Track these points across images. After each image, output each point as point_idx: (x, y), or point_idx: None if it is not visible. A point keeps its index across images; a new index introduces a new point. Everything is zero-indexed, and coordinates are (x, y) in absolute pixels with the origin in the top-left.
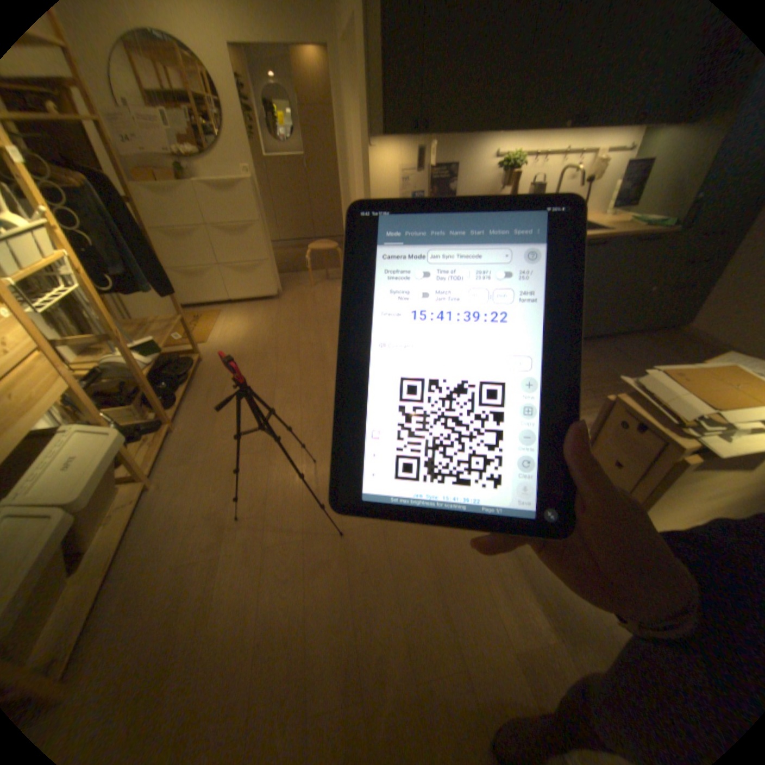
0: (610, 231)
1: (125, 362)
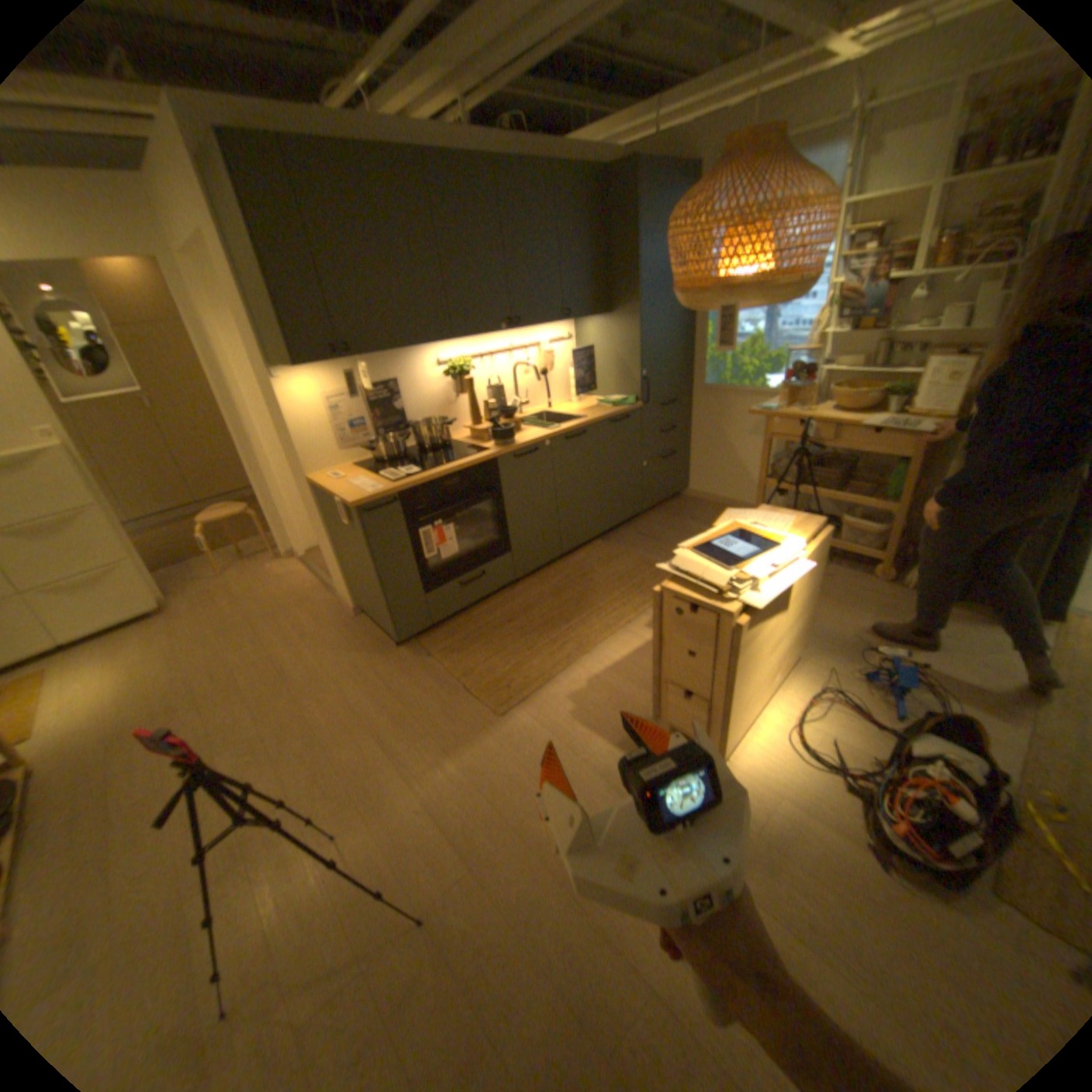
0: (583, 420)
1: None
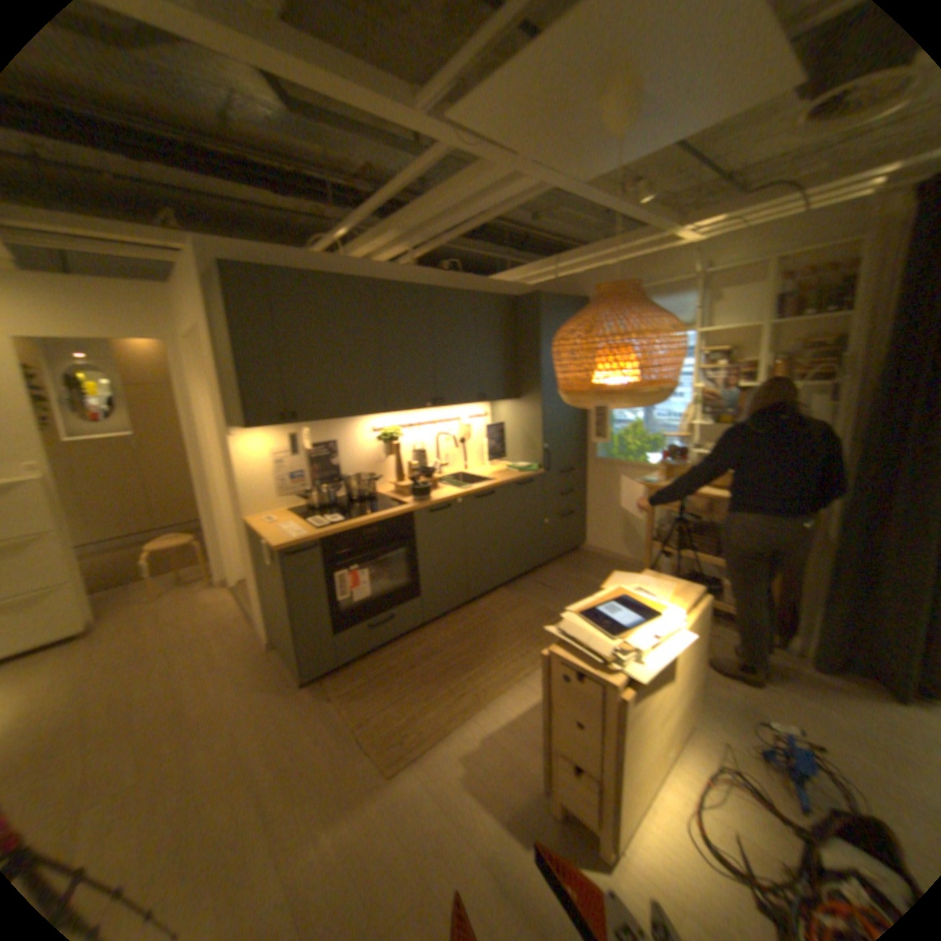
0: (492, 481)
1: None
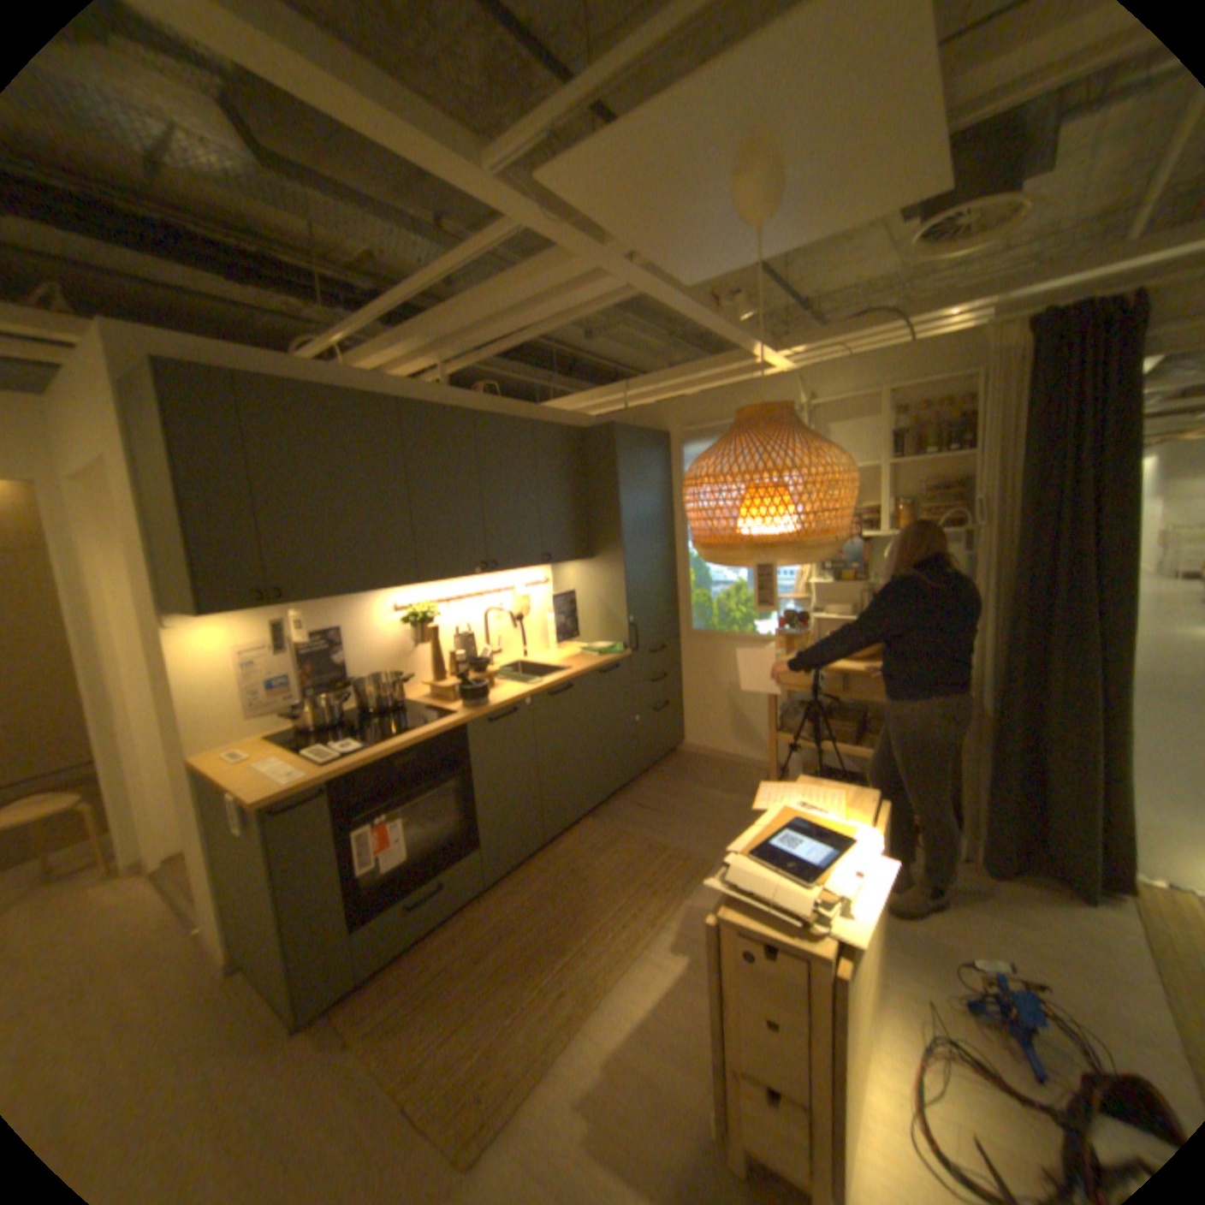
0: (569, 671)
1: None
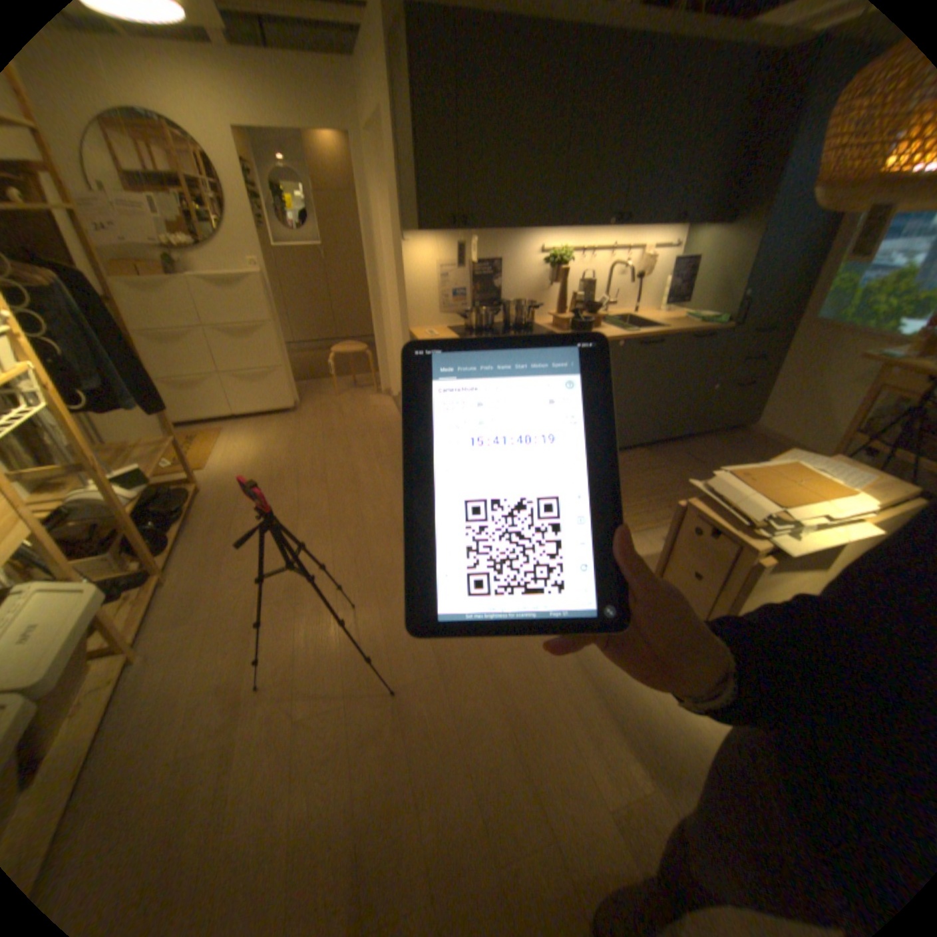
0: (665, 328)
1: (101, 497)
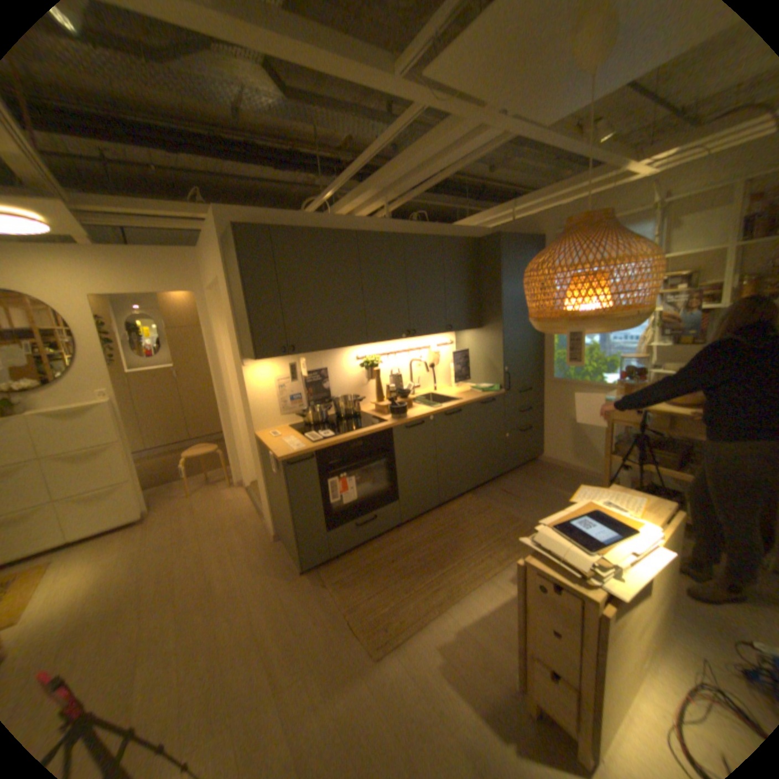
0: (460, 401)
1: None
